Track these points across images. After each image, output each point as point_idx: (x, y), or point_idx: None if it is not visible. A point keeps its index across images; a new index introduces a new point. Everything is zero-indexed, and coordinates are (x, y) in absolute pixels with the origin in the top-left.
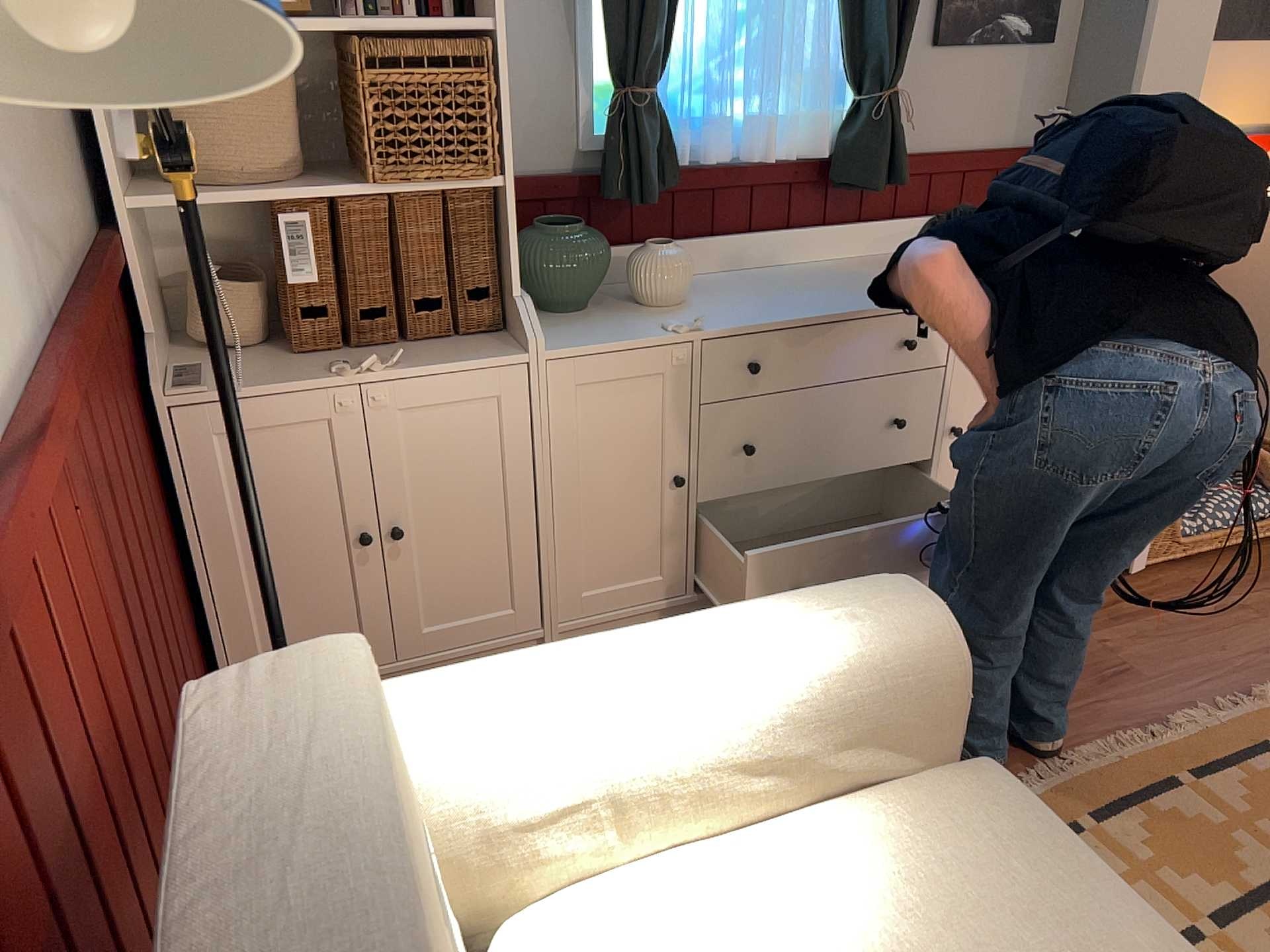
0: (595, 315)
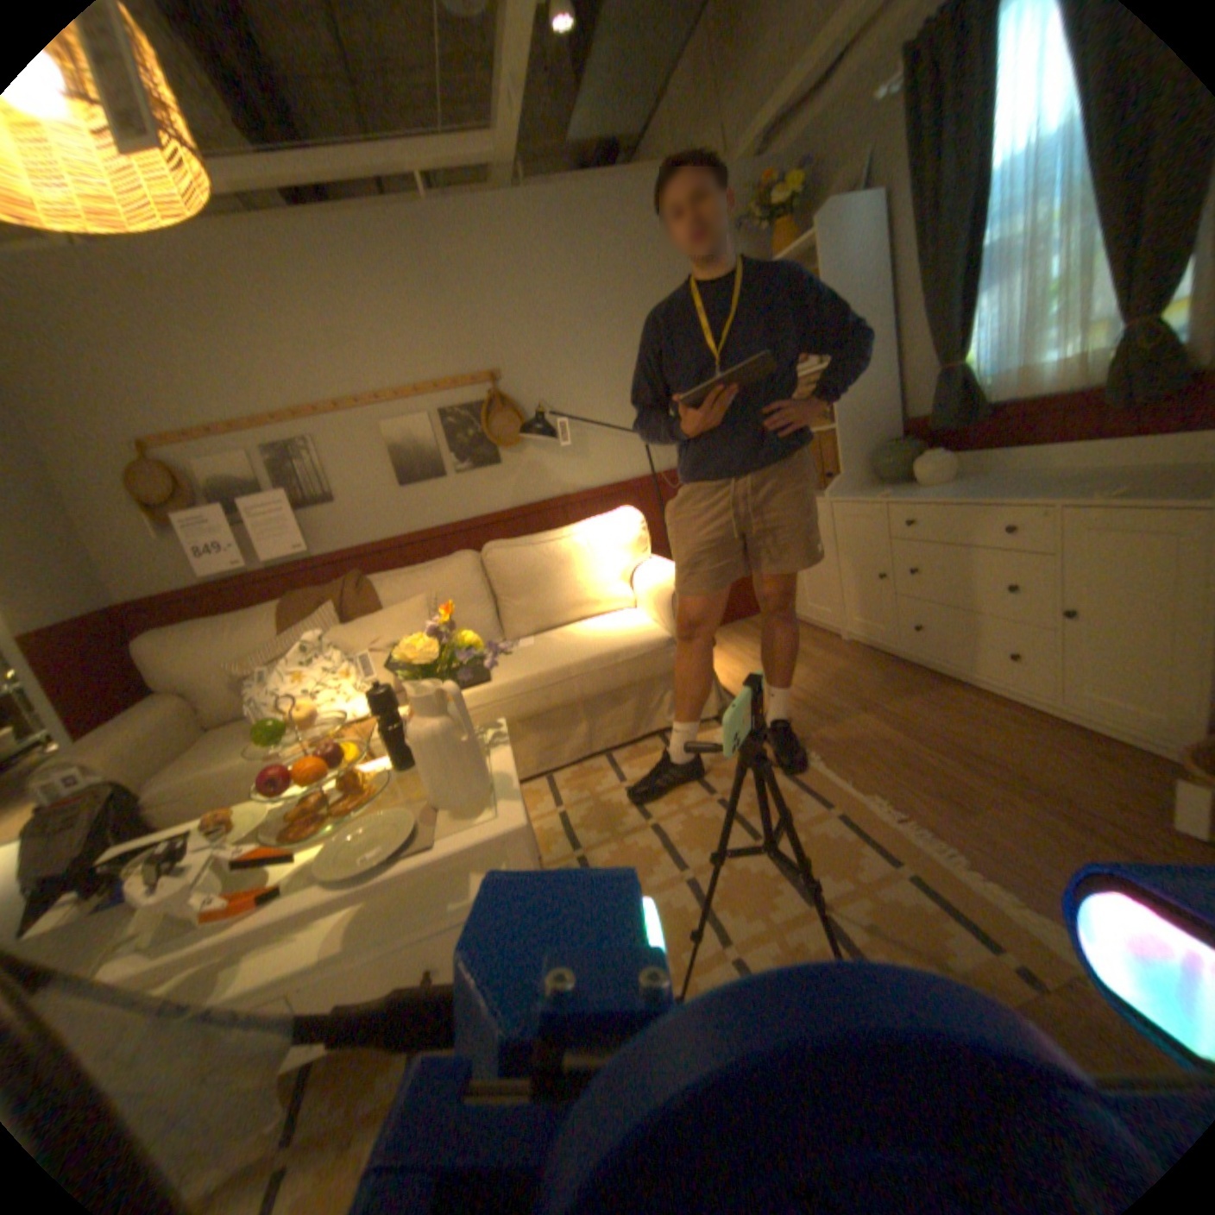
0: (892, 487)
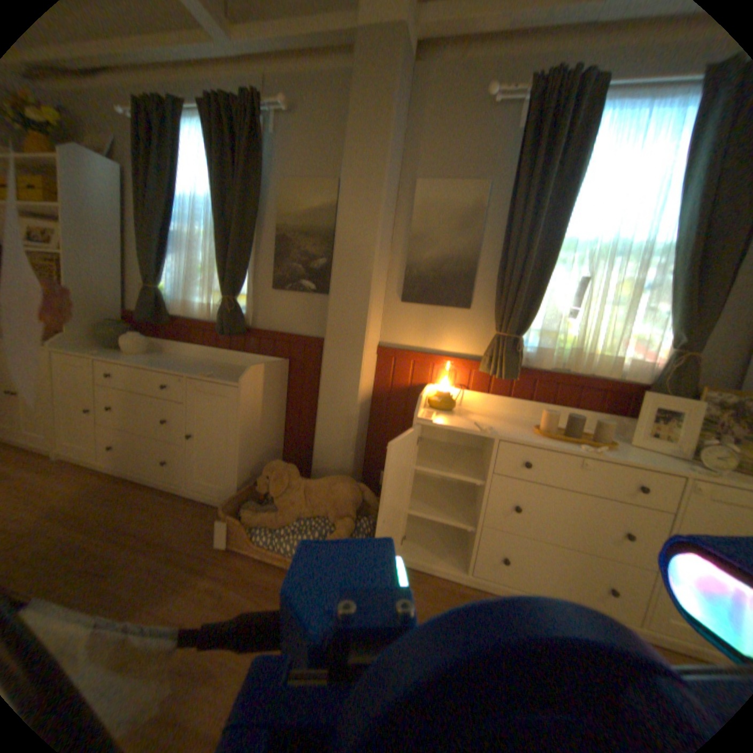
0: (105, 351)
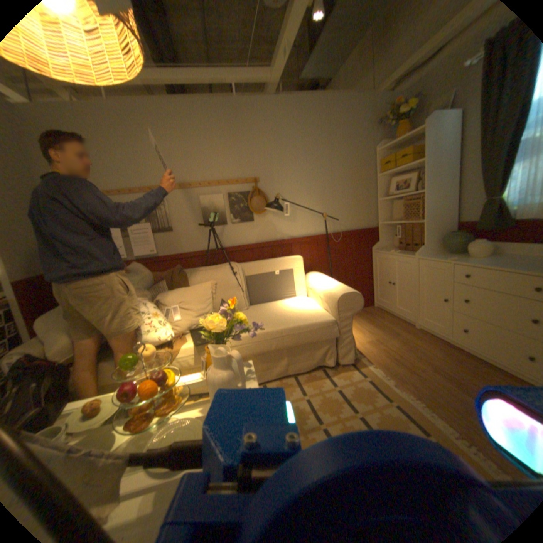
0: (453, 255)
